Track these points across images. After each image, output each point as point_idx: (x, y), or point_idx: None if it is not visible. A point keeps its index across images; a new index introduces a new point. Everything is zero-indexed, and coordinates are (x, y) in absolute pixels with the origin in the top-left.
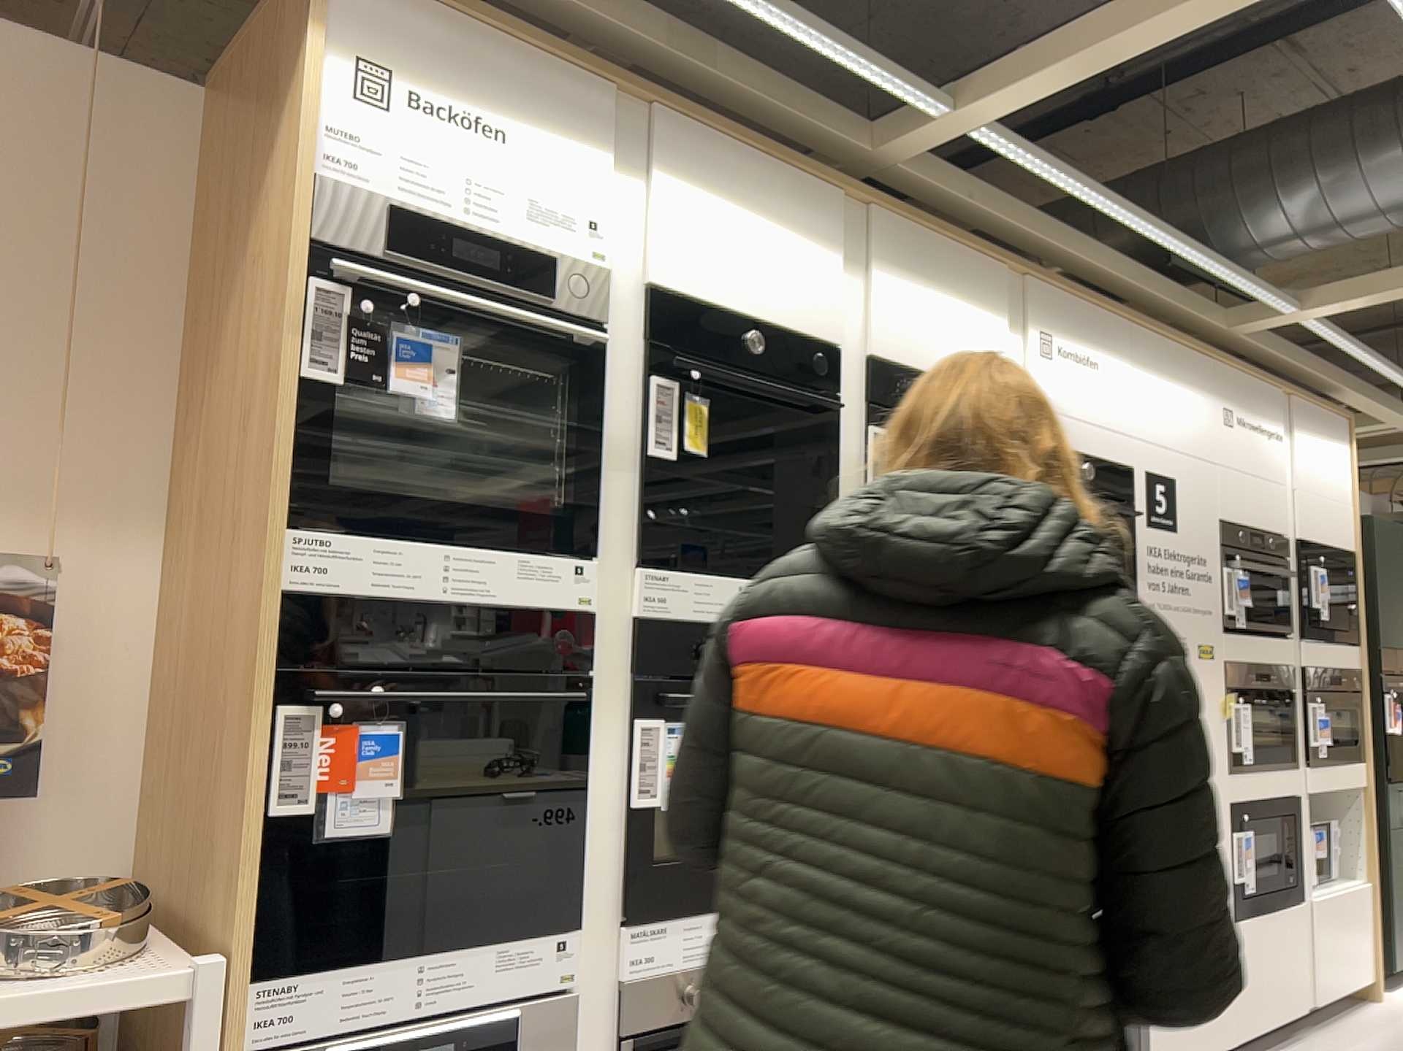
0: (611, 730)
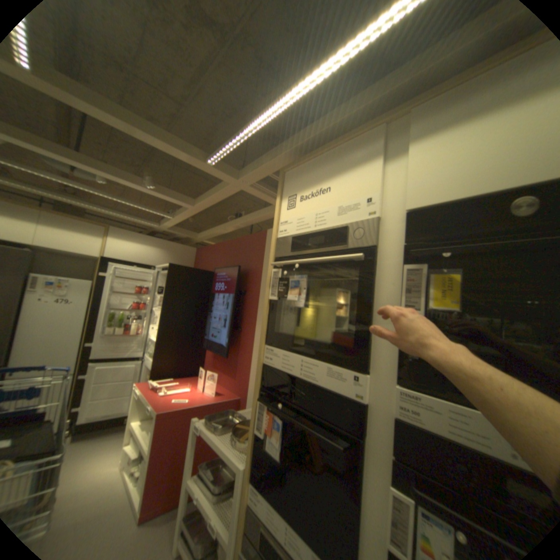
0: (379, 485)
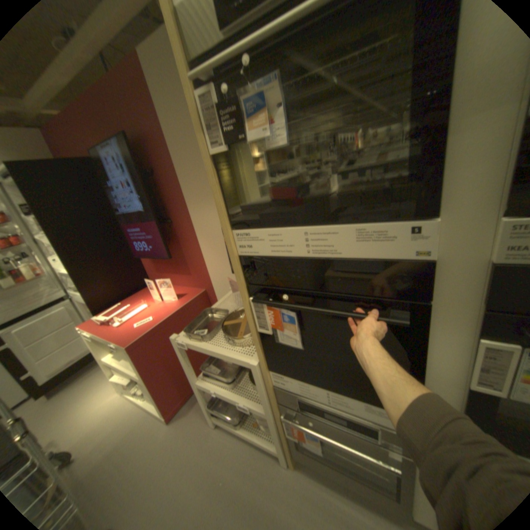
0: (452, 338)
